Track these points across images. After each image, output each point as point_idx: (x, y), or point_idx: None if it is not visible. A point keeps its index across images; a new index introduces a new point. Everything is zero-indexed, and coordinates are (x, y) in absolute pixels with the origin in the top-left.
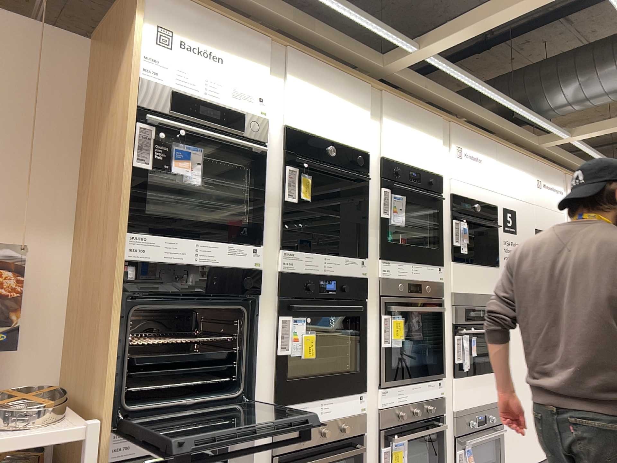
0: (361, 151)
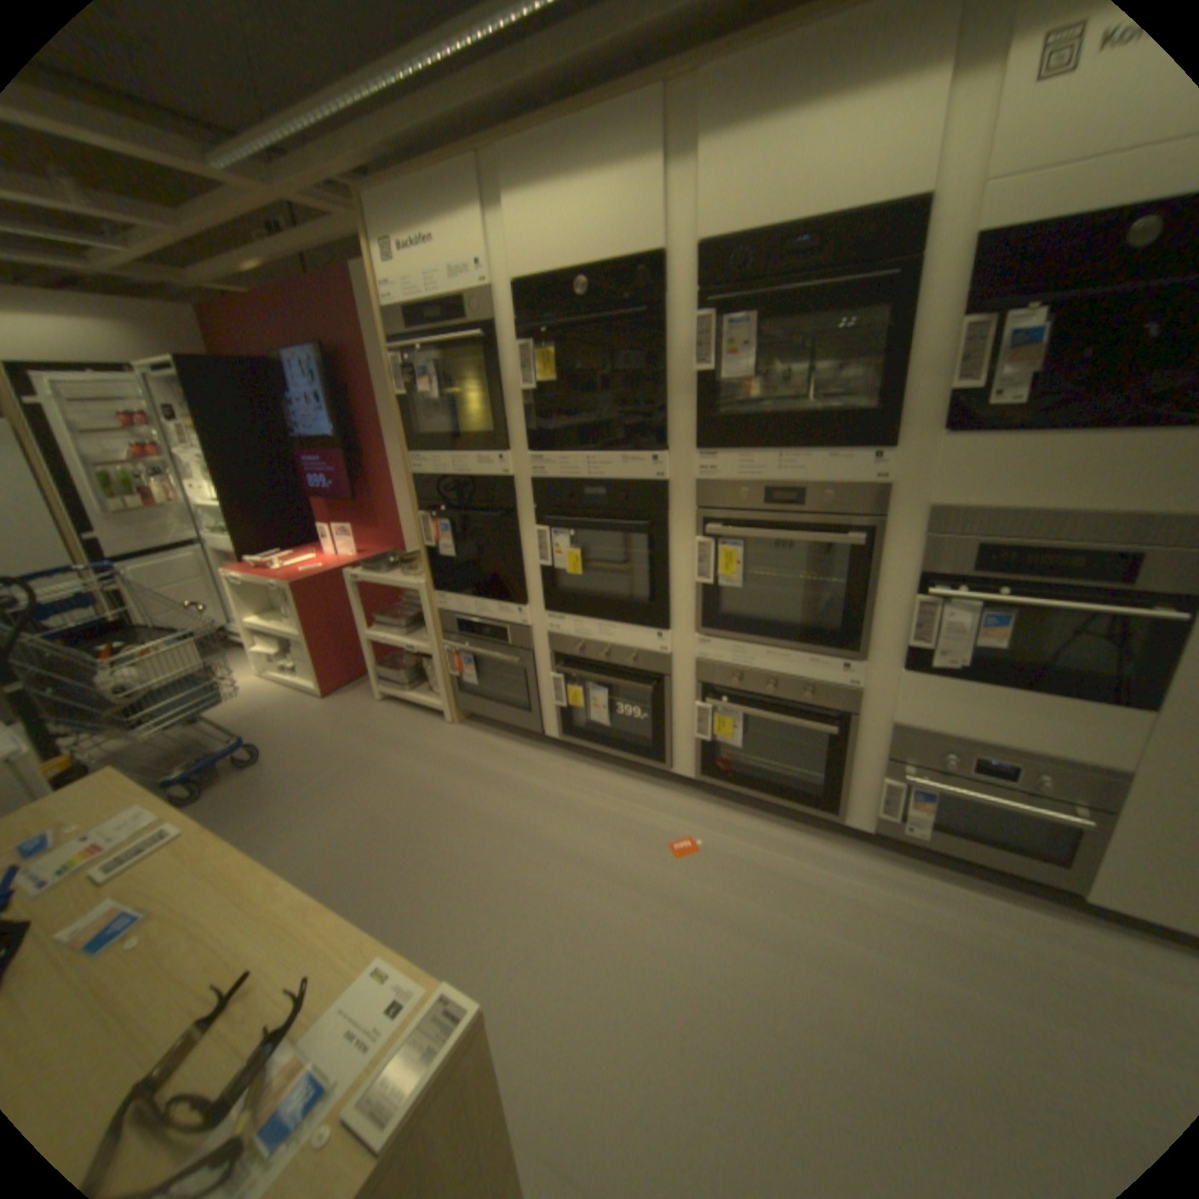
0: (646, 251)
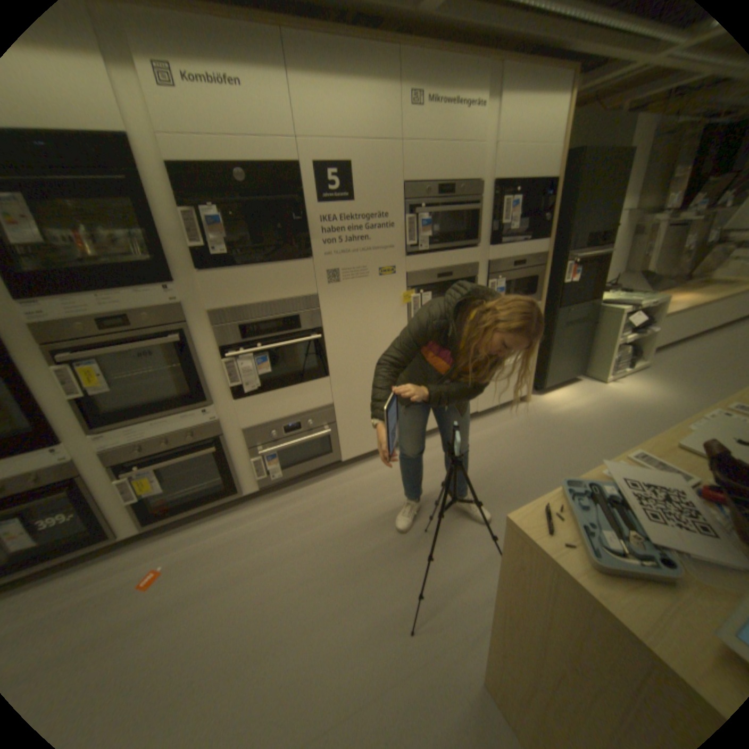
0: None
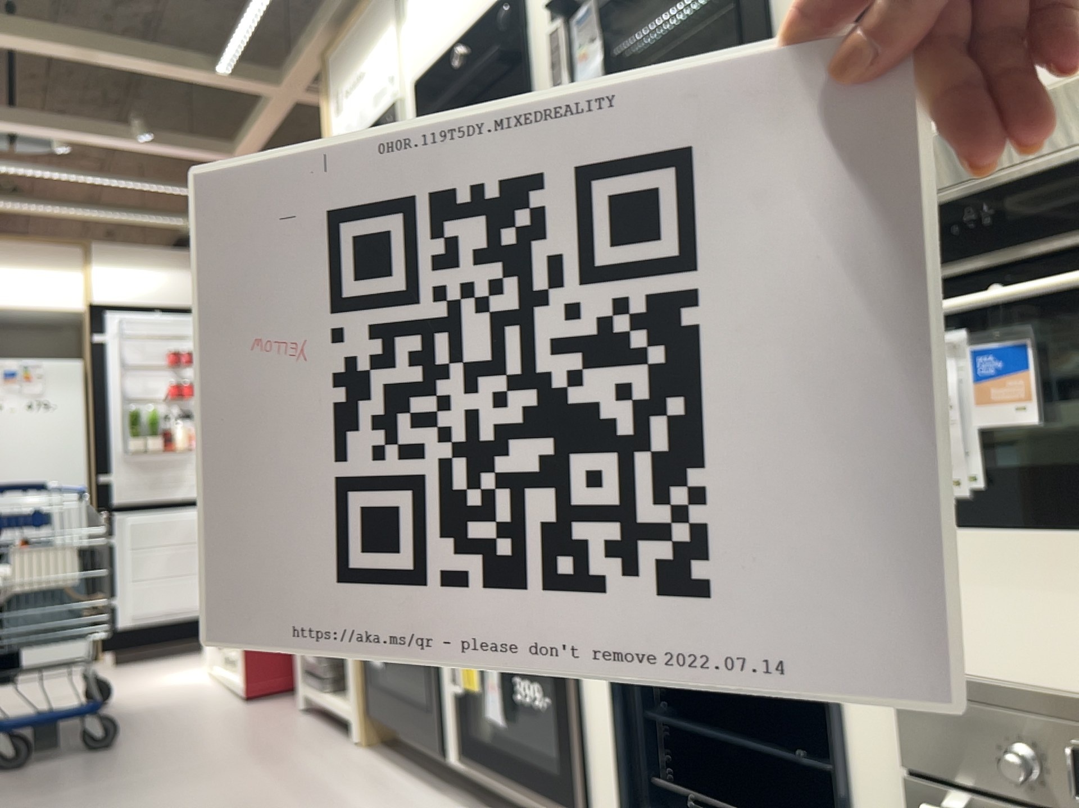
0: None
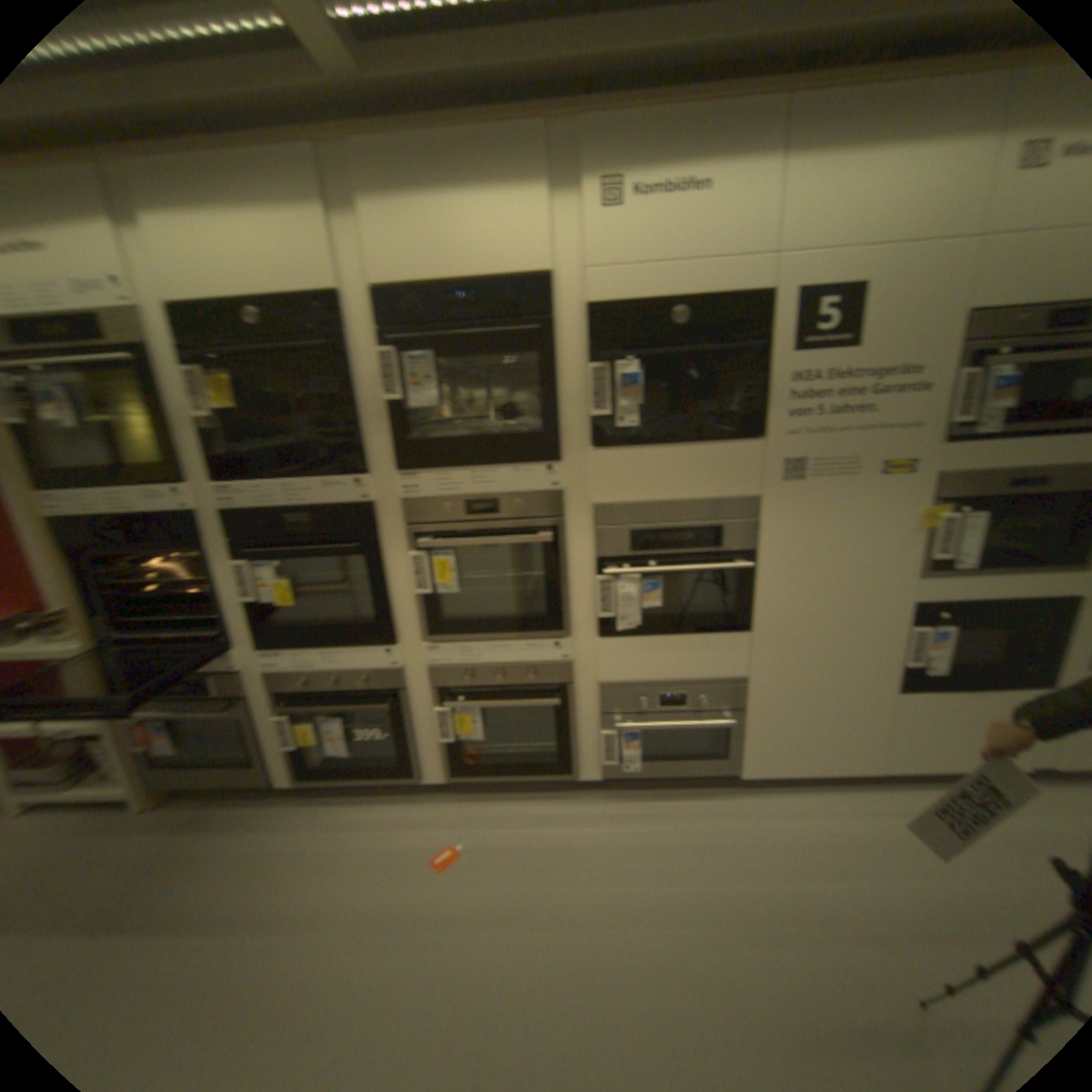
0: (314, 288)
